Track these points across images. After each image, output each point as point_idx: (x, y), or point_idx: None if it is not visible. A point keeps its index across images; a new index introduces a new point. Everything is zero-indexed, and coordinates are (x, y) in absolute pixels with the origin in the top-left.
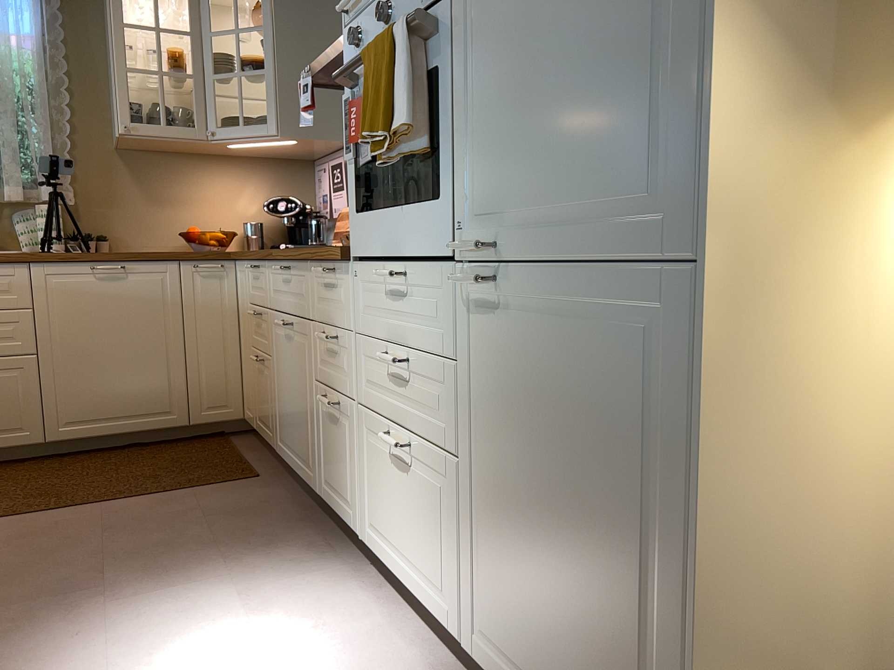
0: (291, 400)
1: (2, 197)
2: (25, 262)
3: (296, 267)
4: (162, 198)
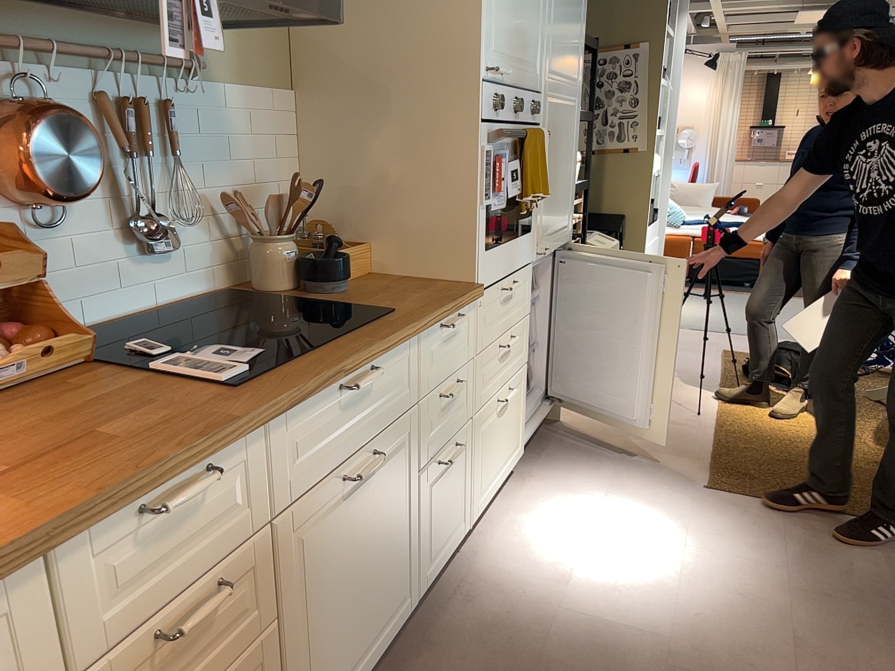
0: (359, 582)
1: None
2: None
3: (389, 356)
4: None
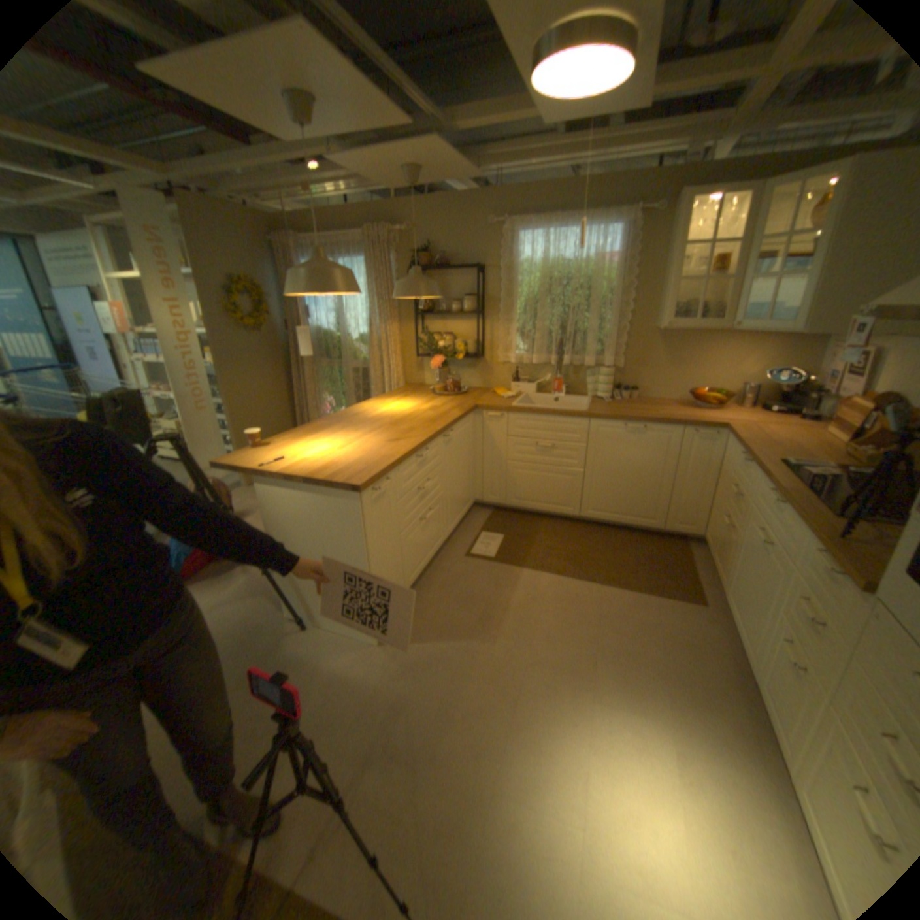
0: (752, 589)
1: (582, 361)
2: (587, 418)
3: (794, 513)
4: (682, 362)
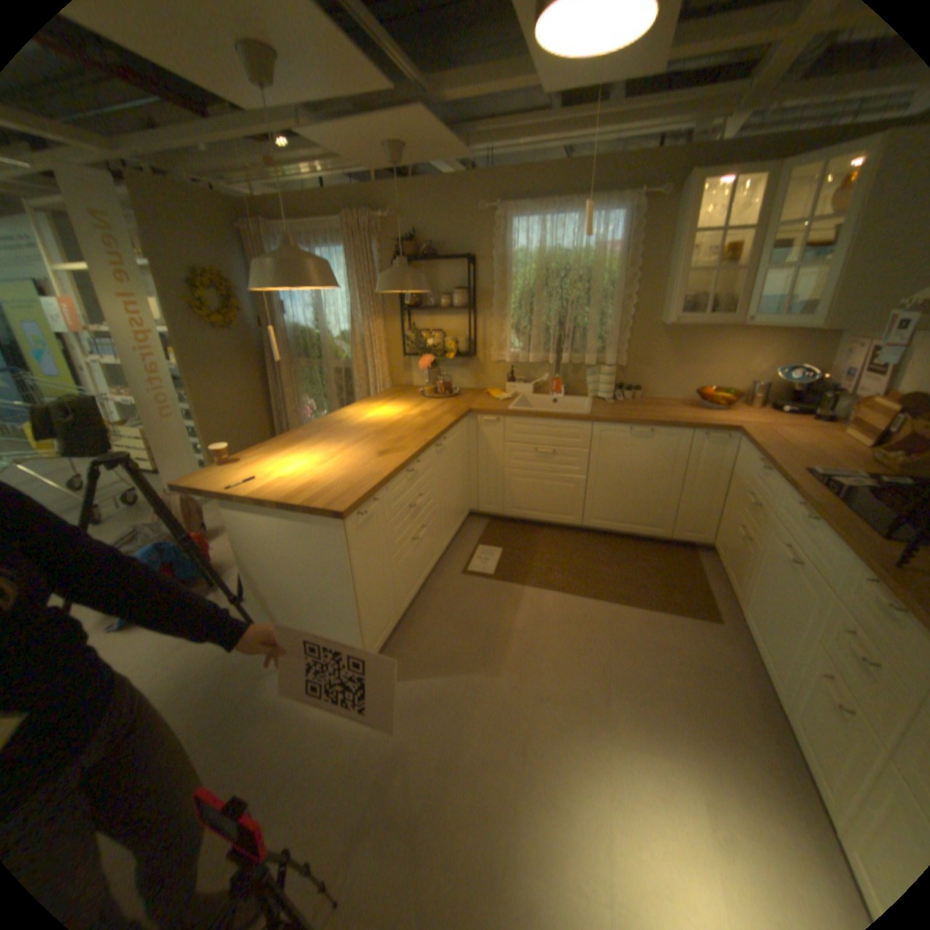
0: (777, 610)
1: (581, 359)
2: (590, 422)
3: (830, 532)
4: (687, 359)
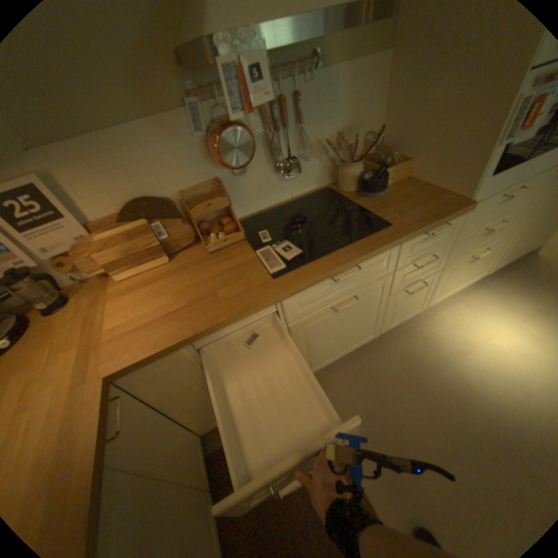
0: (341, 334)
1: None
2: None
3: (373, 256)
4: None
